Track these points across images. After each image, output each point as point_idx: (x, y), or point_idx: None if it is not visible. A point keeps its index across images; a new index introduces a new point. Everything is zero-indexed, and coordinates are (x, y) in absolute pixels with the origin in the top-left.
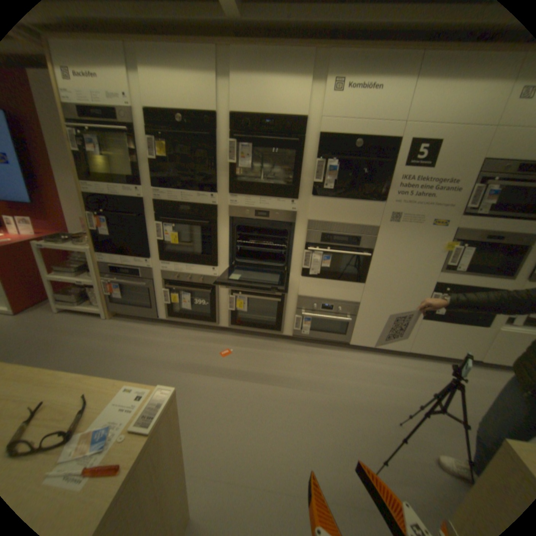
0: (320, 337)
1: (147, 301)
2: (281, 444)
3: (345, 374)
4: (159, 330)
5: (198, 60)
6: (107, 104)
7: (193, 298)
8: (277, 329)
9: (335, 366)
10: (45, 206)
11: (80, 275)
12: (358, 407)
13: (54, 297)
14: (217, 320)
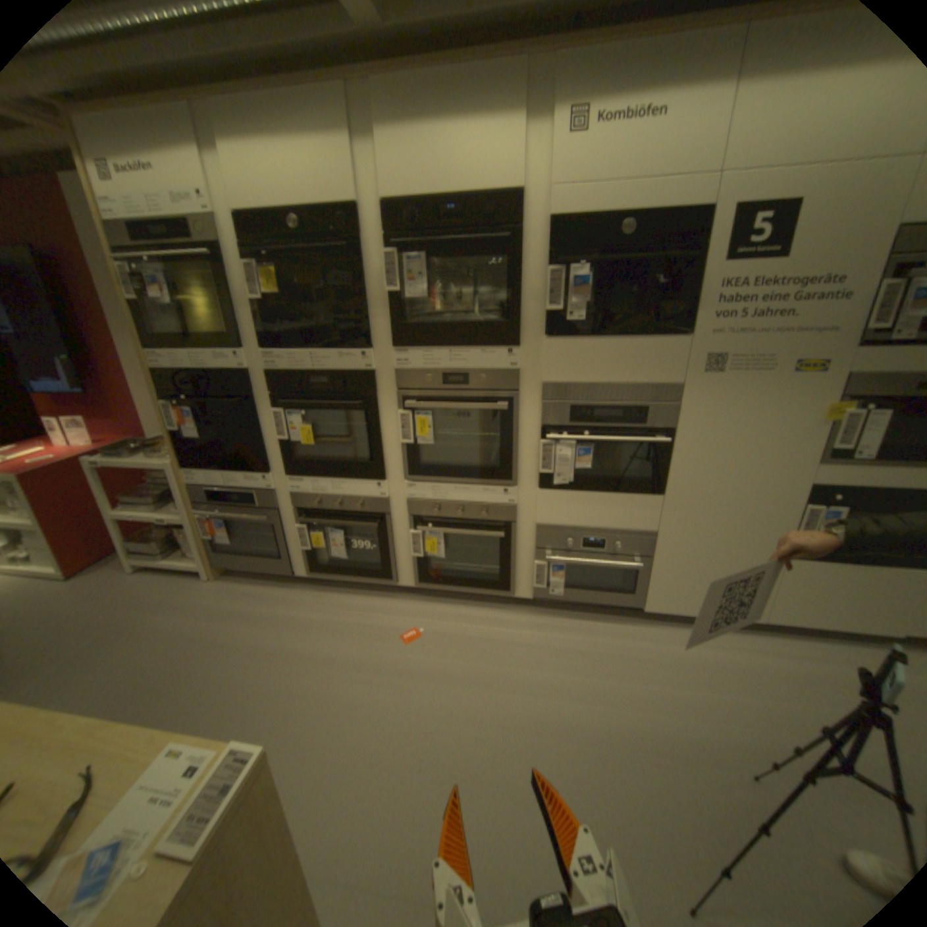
0: (586, 599)
1: (275, 546)
2: (513, 820)
3: (637, 671)
4: (297, 597)
5: (316, 113)
6: (174, 213)
7: (349, 539)
8: (504, 587)
9: (617, 656)
10: (106, 397)
11: (165, 508)
12: (666, 741)
13: (131, 546)
14: (396, 576)
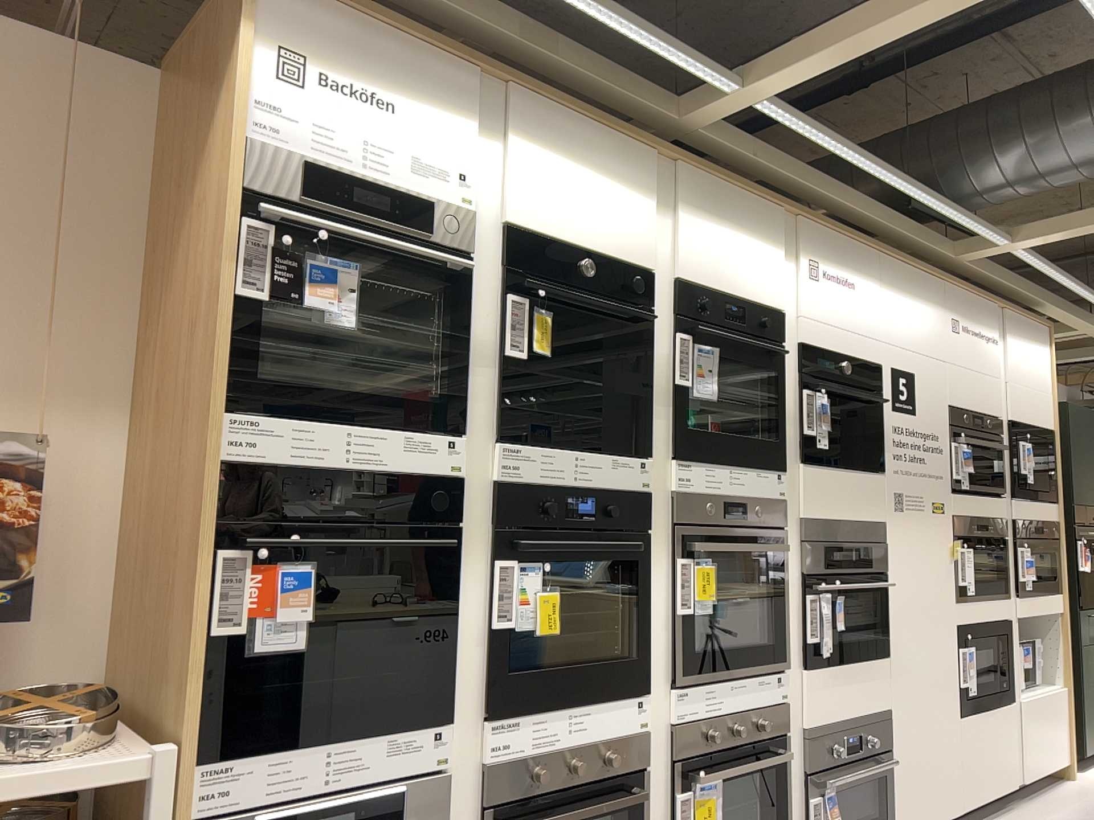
0: None
1: None
2: None
3: None
4: None
5: (627, 175)
6: (421, 196)
7: None
8: None
9: None
10: None
11: None
12: None
13: None
14: None
